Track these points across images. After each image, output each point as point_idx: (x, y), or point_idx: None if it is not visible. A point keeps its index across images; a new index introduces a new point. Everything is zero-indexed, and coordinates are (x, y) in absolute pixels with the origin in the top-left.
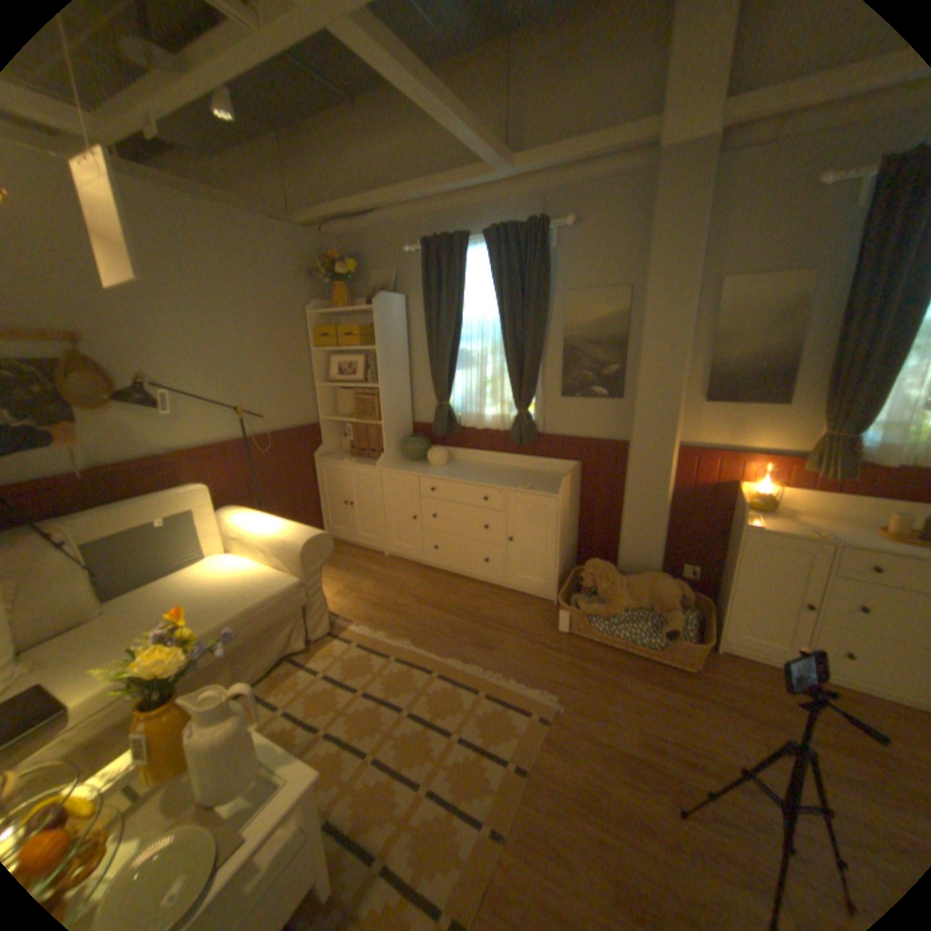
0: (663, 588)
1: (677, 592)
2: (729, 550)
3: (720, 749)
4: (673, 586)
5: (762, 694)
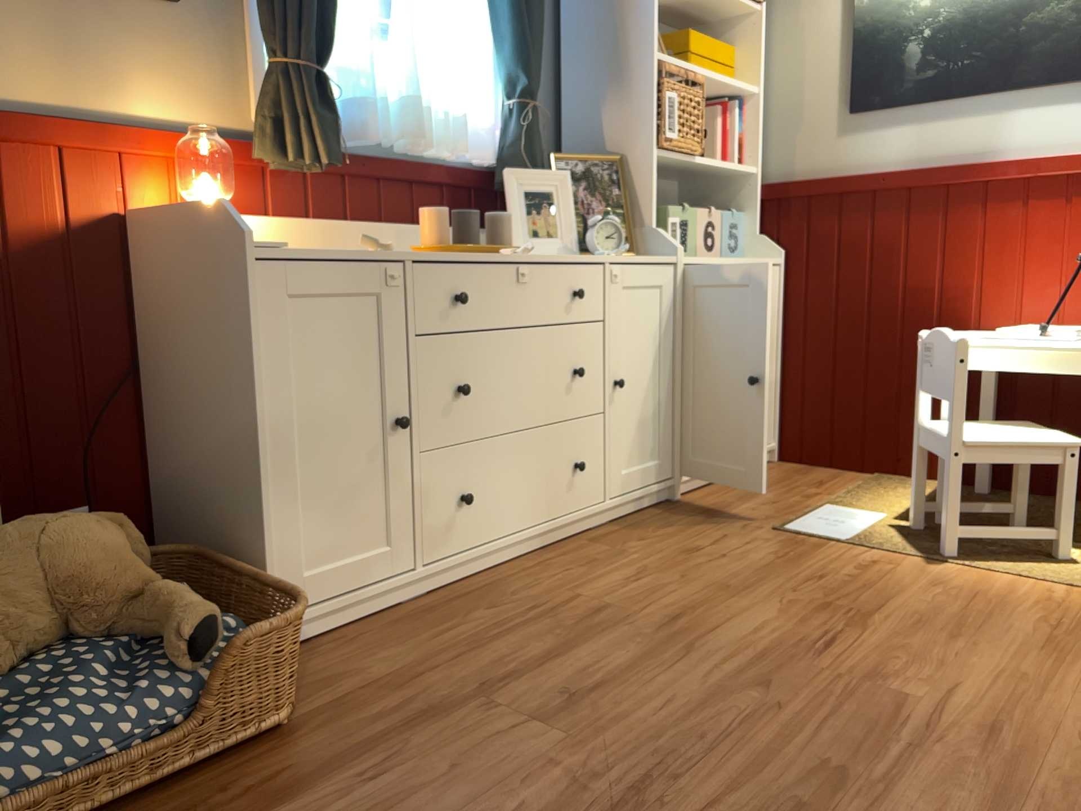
0: (73, 545)
1: (116, 539)
2: (156, 411)
3: (507, 802)
4: (98, 526)
5: (413, 661)
